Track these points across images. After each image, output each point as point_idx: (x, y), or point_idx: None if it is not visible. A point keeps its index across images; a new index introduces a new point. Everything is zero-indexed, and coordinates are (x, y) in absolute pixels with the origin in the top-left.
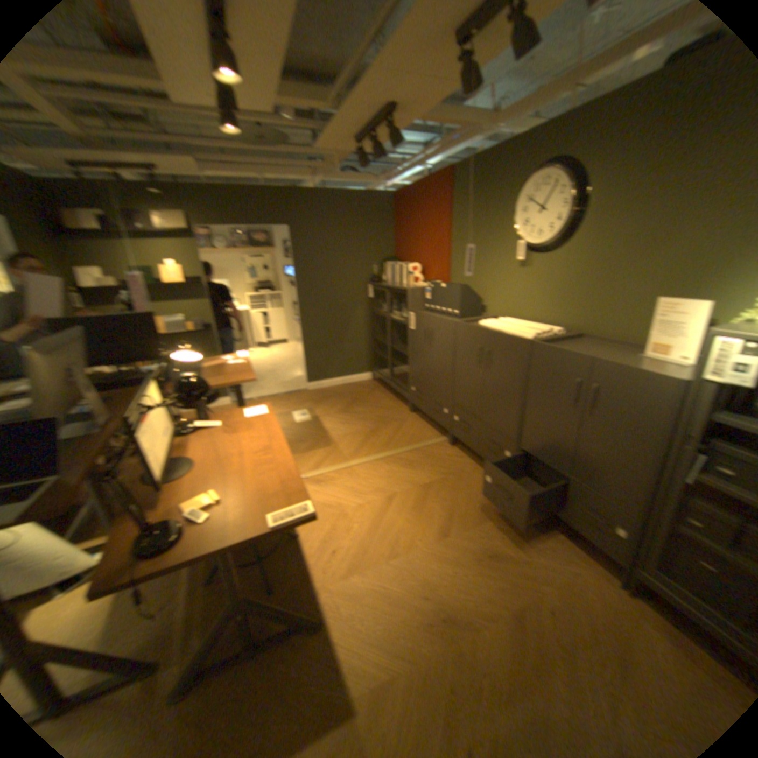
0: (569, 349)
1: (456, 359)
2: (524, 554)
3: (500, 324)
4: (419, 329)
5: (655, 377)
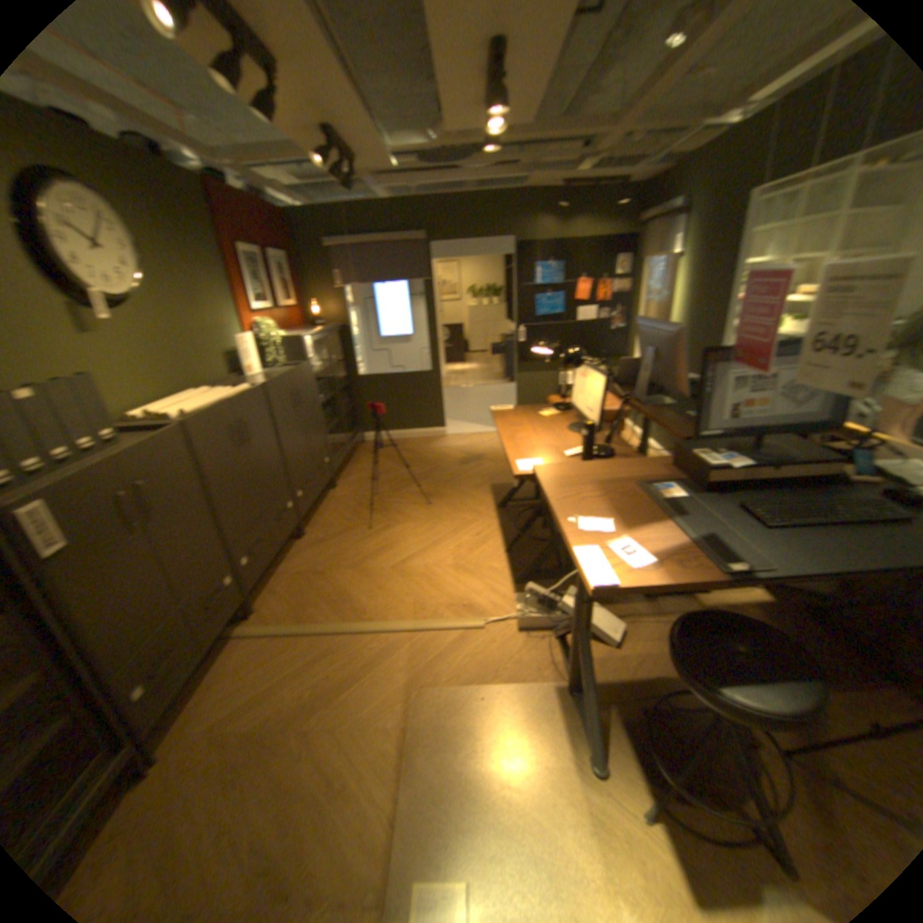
0: (272, 377)
1: (199, 486)
2: (354, 508)
3: (191, 402)
4: (90, 518)
5: (303, 367)
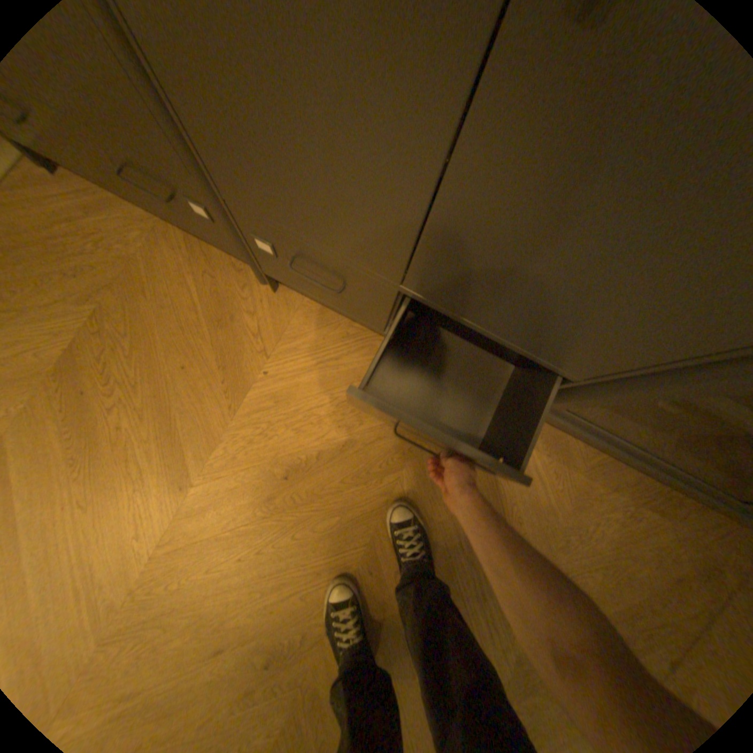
0: None
1: None
2: (338, 429)
3: None
4: None
5: None
